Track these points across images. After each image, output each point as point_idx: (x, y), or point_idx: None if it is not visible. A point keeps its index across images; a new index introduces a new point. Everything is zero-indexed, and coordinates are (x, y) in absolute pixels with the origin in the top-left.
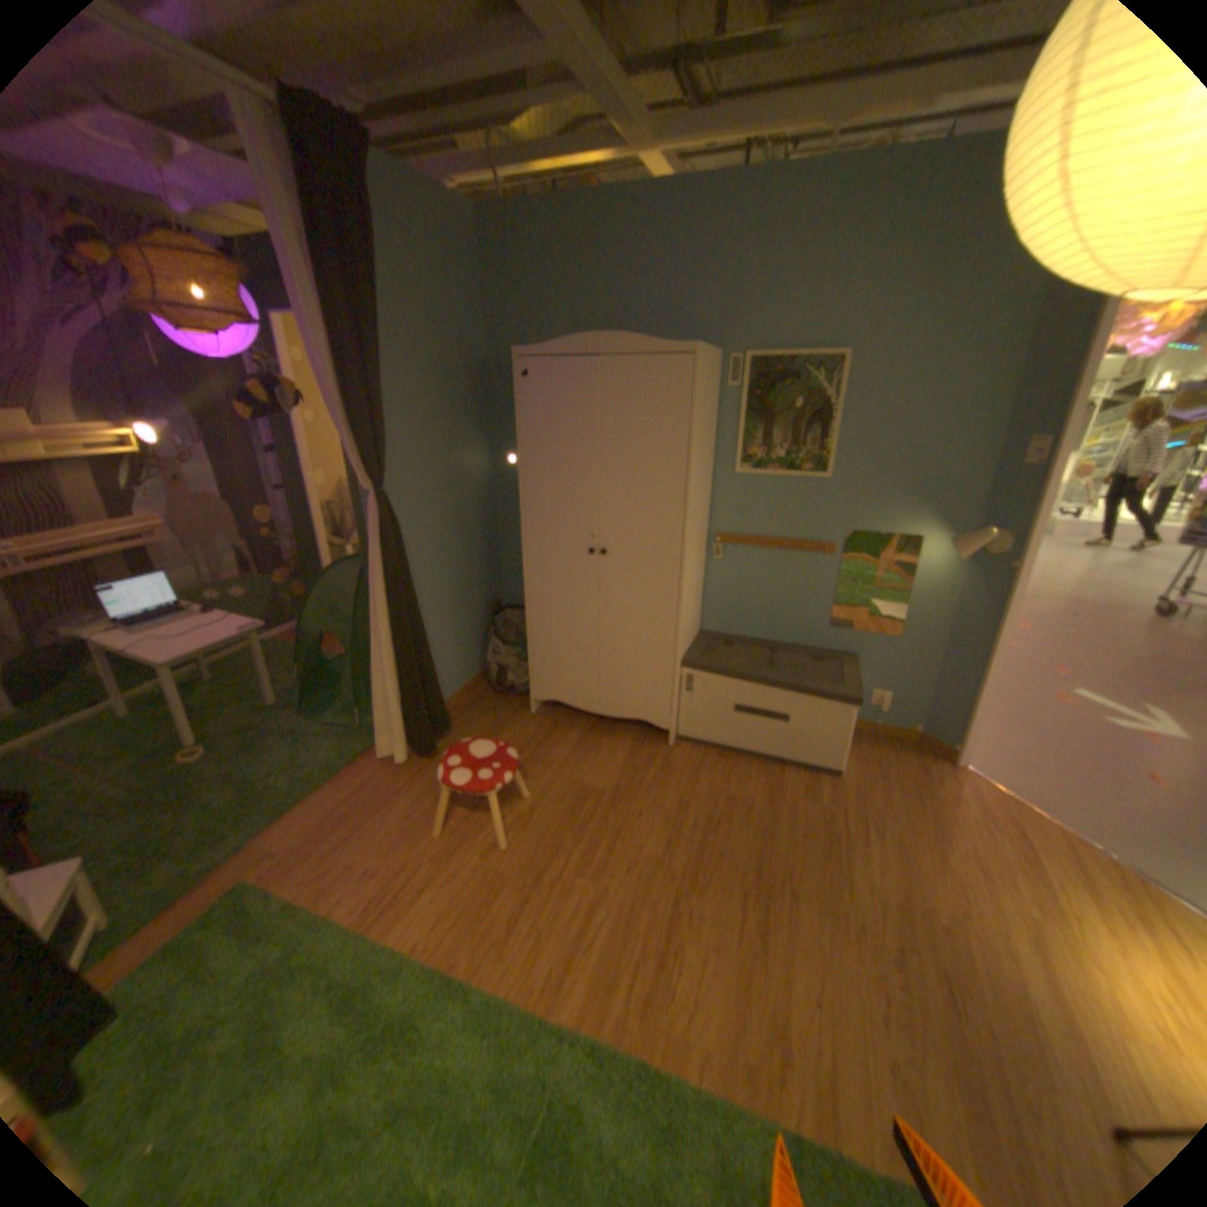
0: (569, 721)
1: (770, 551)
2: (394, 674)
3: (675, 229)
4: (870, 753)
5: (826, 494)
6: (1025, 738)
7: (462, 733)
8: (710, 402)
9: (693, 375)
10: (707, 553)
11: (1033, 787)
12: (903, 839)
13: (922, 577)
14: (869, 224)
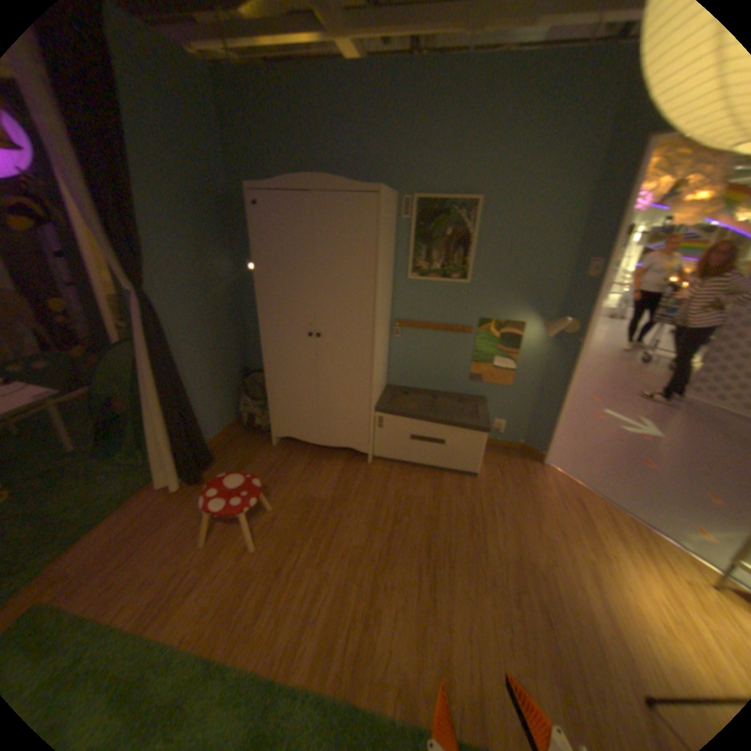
0: (299, 450)
1: (431, 332)
2: (163, 429)
3: (362, 100)
4: (493, 459)
5: (466, 294)
6: (580, 442)
7: (222, 465)
8: (390, 229)
9: (377, 209)
10: (389, 333)
11: (586, 474)
12: (515, 515)
13: (524, 348)
14: (494, 107)
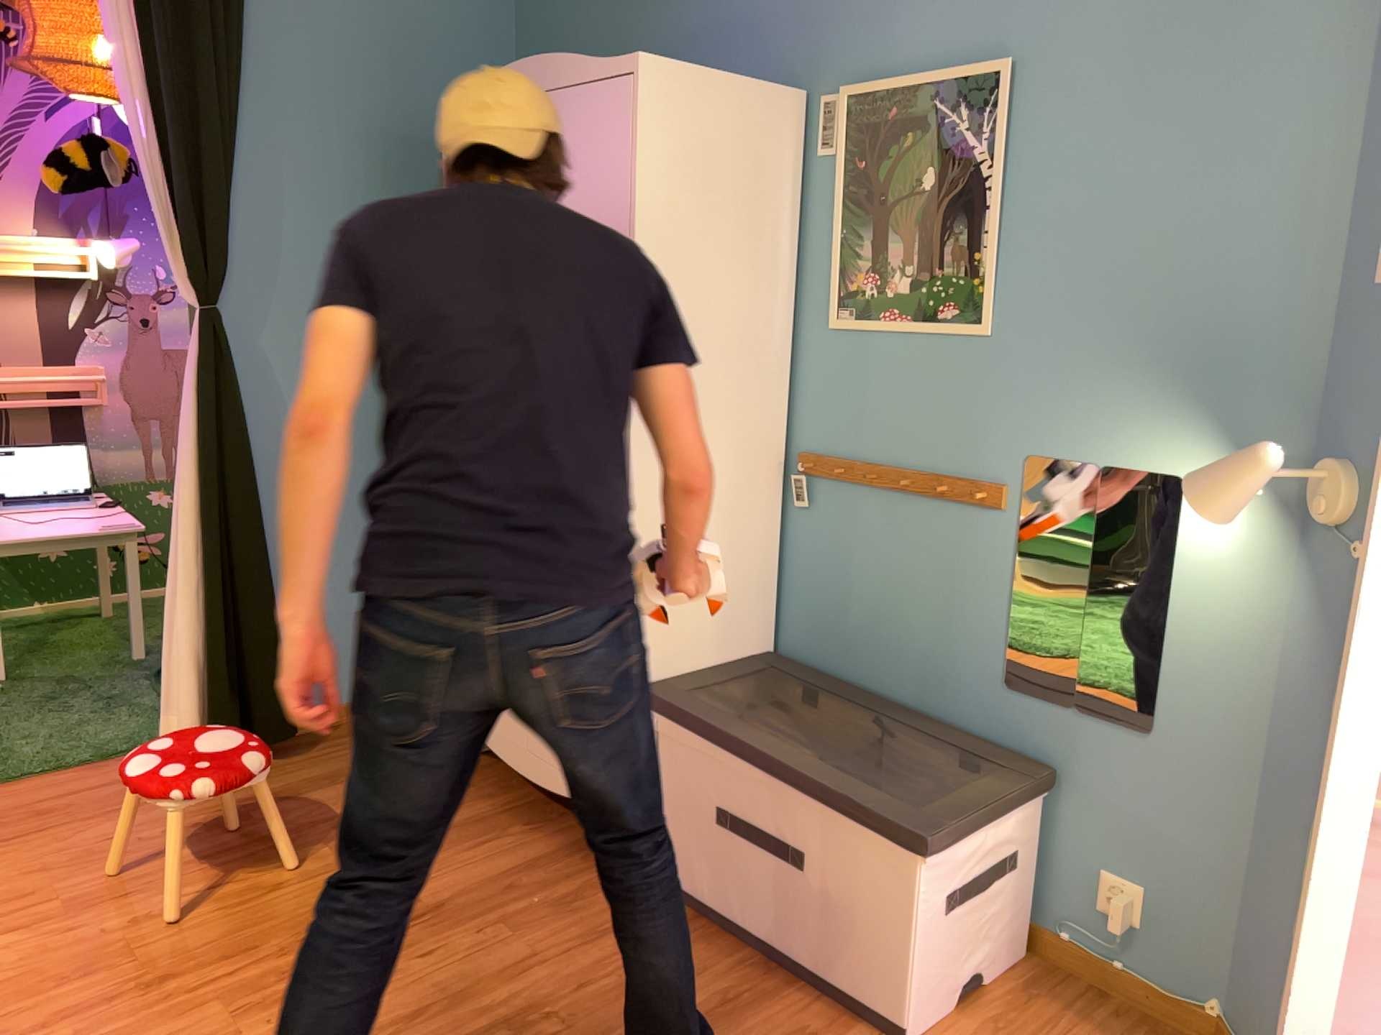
0: (492, 787)
1: (892, 498)
2: (199, 609)
3: None
4: (1042, 1024)
5: (985, 372)
6: None
7: (316, 758)
8: (742, 178)
9: (631, 112)
10: (789, 494)
11: None
12: None
13: (1189, 582)
14: None
